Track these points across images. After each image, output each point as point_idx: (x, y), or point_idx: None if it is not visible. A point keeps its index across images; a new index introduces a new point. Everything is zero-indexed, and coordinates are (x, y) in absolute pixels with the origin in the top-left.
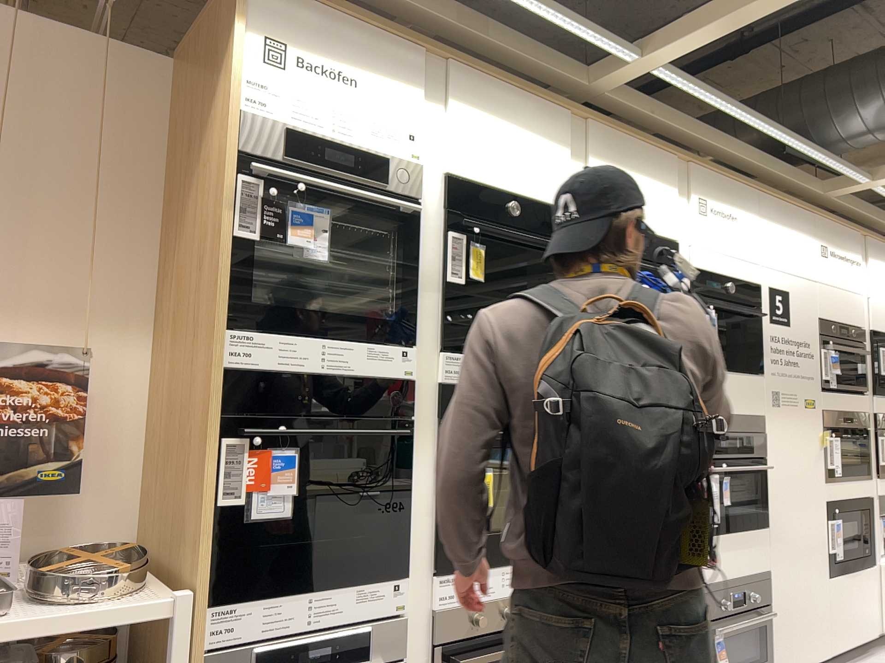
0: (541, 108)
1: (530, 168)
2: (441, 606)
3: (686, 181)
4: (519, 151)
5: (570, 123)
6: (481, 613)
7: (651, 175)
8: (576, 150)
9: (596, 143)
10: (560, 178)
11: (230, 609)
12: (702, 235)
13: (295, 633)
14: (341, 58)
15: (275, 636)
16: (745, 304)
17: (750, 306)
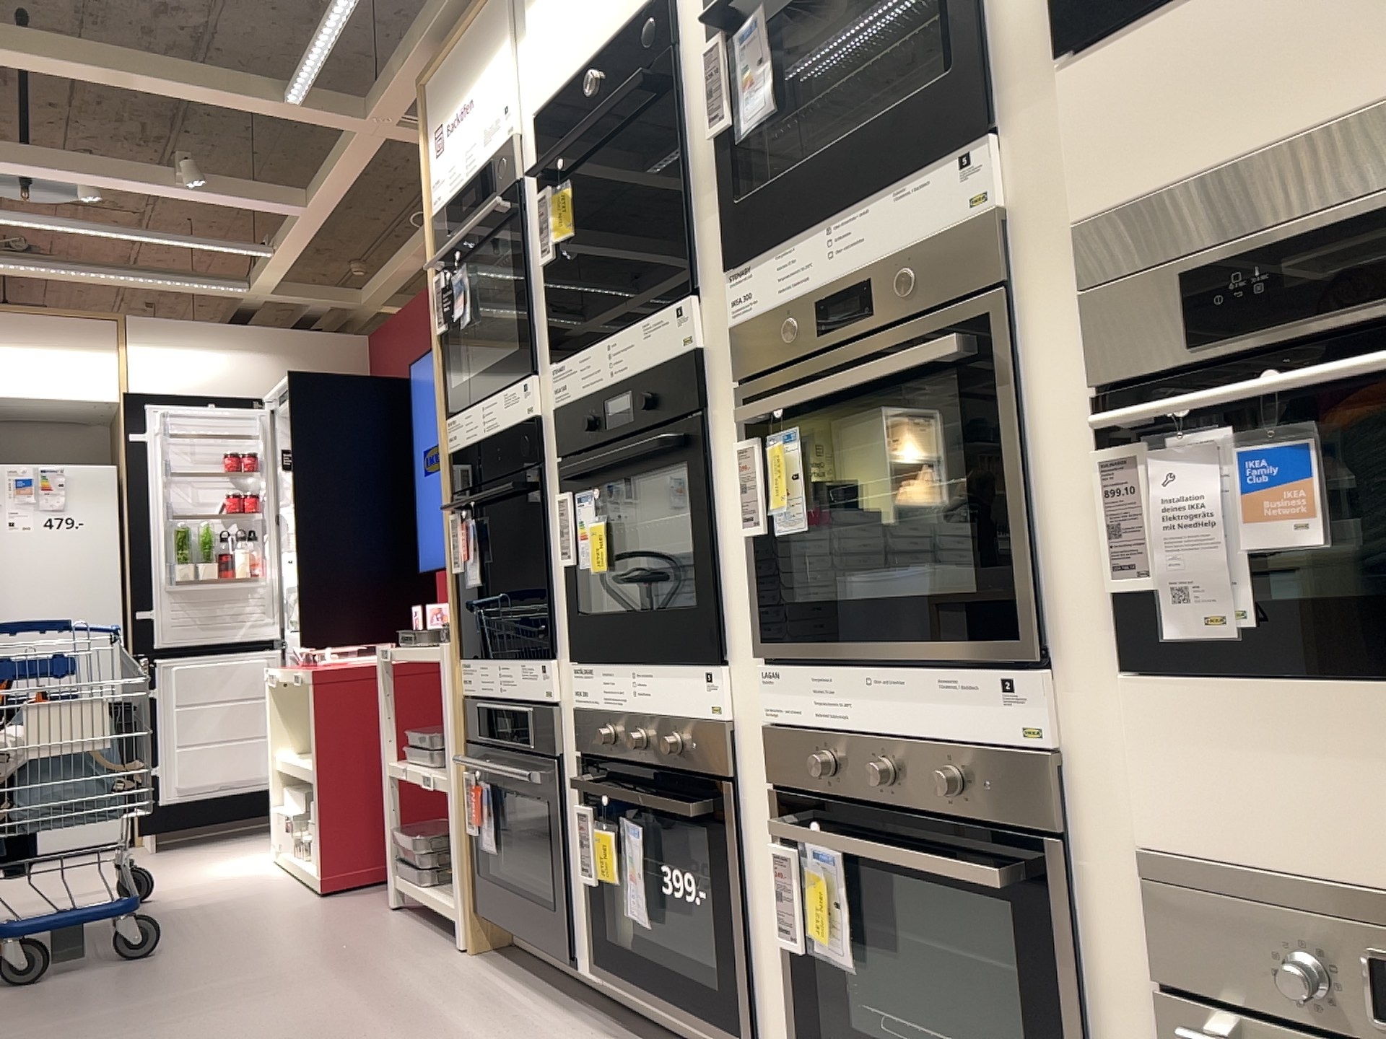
0: None
1: None
2: (577, 705)
3: None
4: None
5: None
6: (614, 730)
7: None
8: None
9: None
10: None
11: (467, 664)
12: None
13: (496, 698)
14: (461, 90)
15: (486, 697)
16: None
17: None
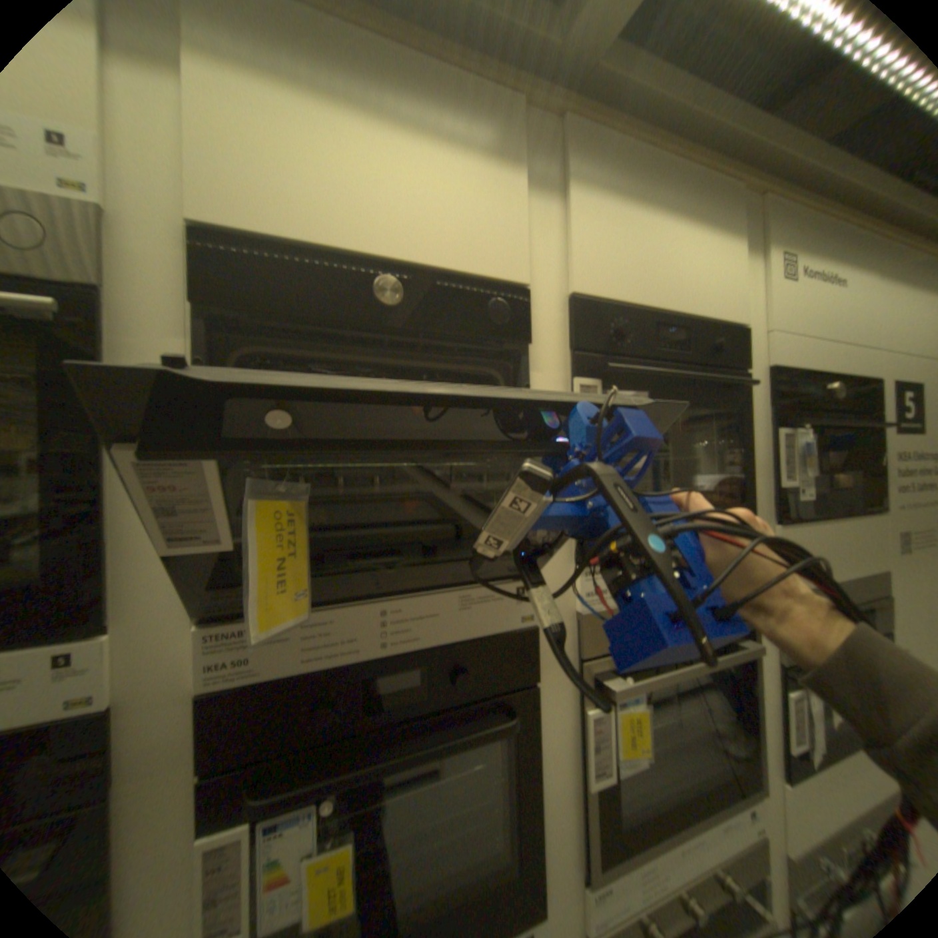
0: (454, 82)
1: (431, 205)
2: None
3: (764, 224)
4: (399, 170)
5: (530, 121)
6: None
7: (701, 215)
8: (546, 172)
9: (588, 155)
10: (506, 224)
11: None
12: (793, 312)
13: None
14: None
15: None
16: (862, 413)
17: (870, 414)
